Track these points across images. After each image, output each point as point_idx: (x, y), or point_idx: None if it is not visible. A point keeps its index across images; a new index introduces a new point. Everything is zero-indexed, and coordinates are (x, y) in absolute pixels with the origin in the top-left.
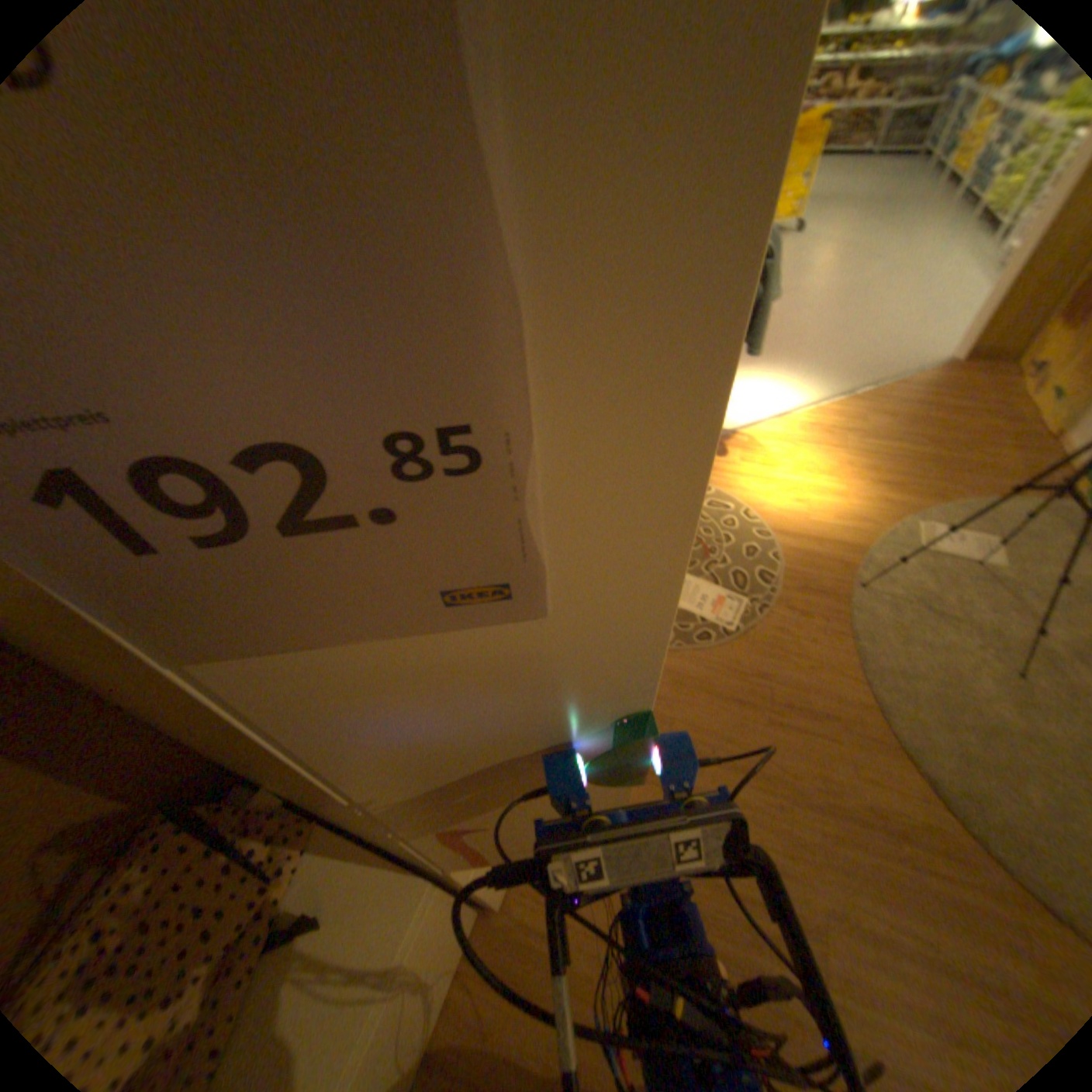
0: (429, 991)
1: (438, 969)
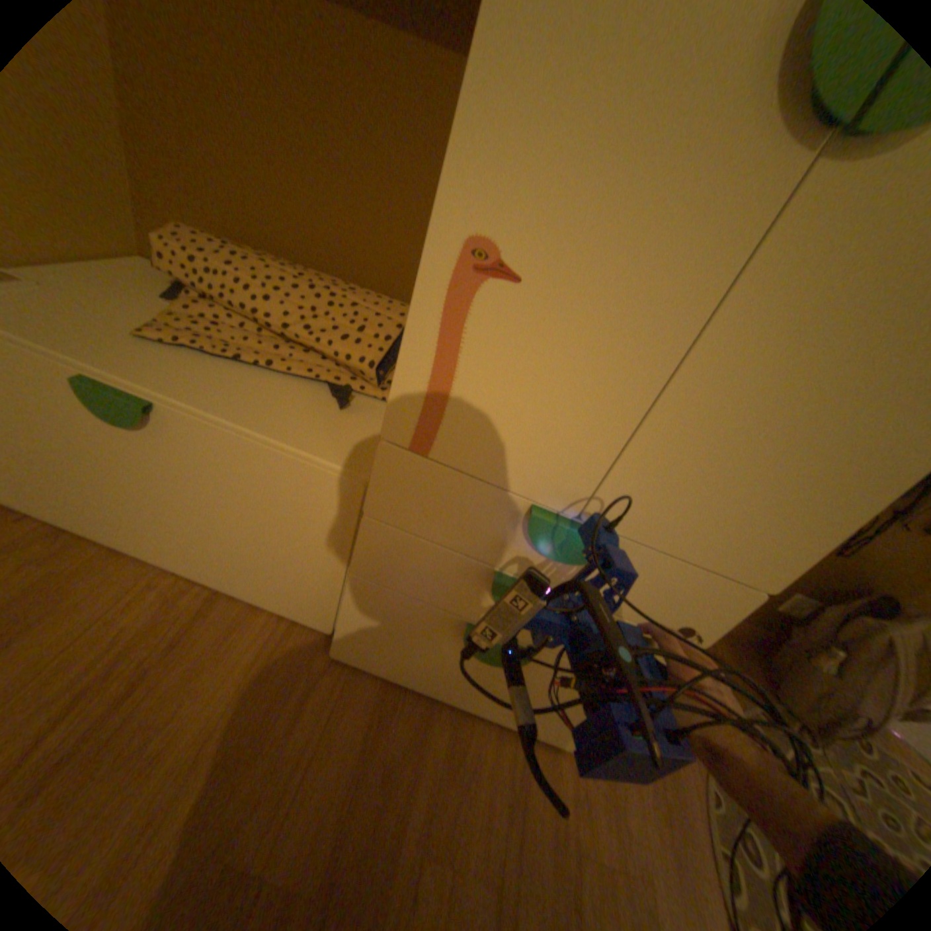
0: (275, 563)
1: (292, 570)
